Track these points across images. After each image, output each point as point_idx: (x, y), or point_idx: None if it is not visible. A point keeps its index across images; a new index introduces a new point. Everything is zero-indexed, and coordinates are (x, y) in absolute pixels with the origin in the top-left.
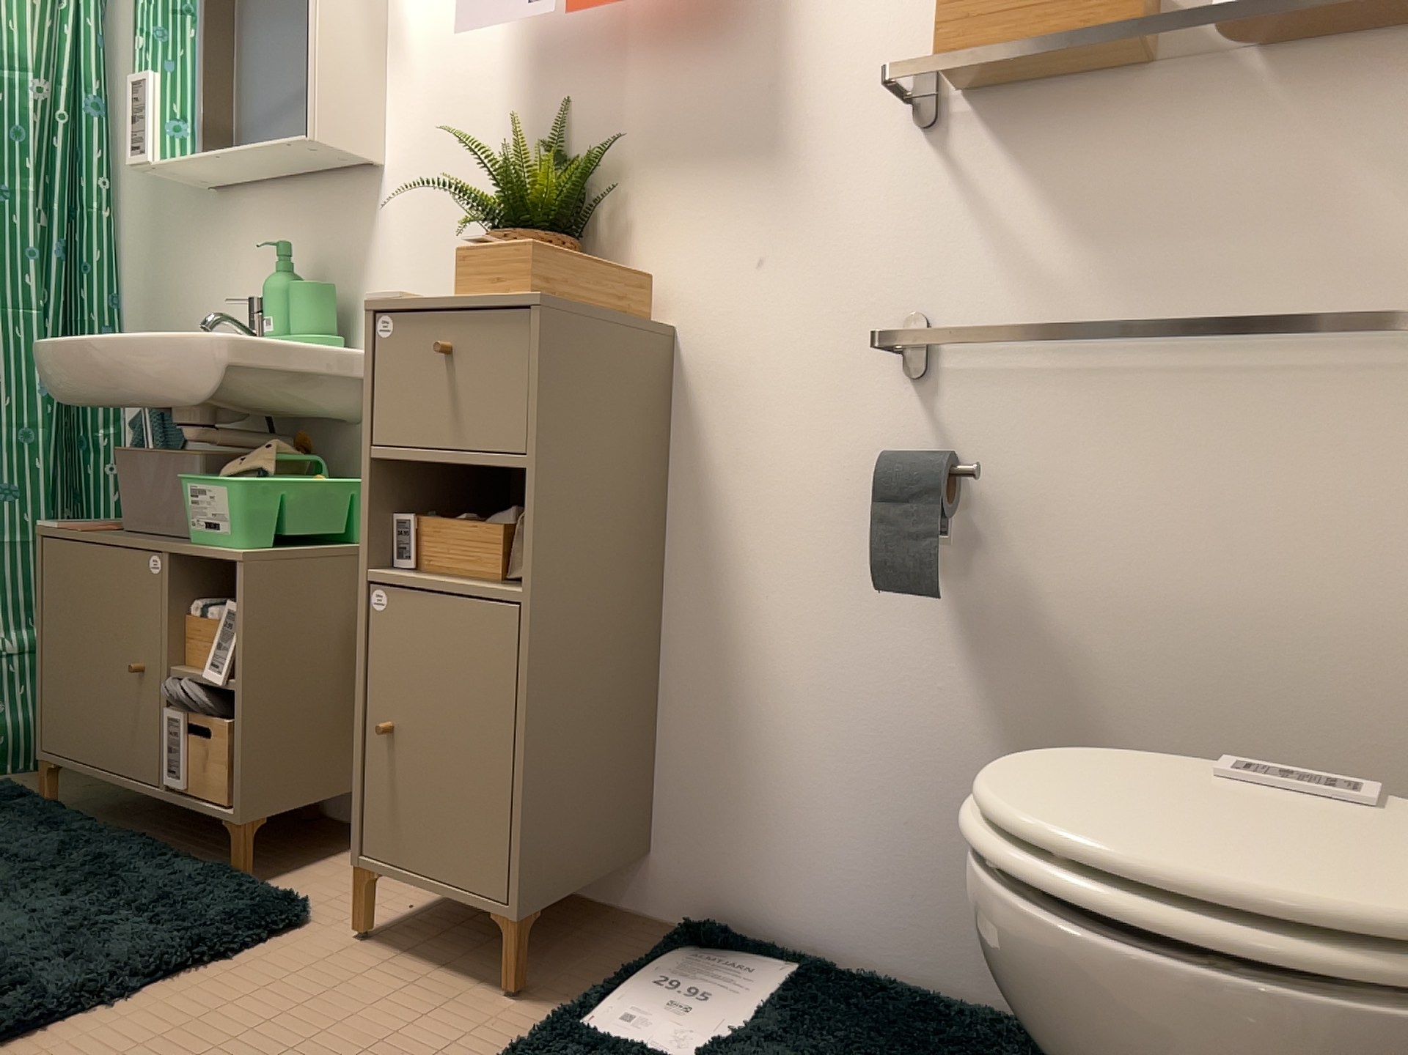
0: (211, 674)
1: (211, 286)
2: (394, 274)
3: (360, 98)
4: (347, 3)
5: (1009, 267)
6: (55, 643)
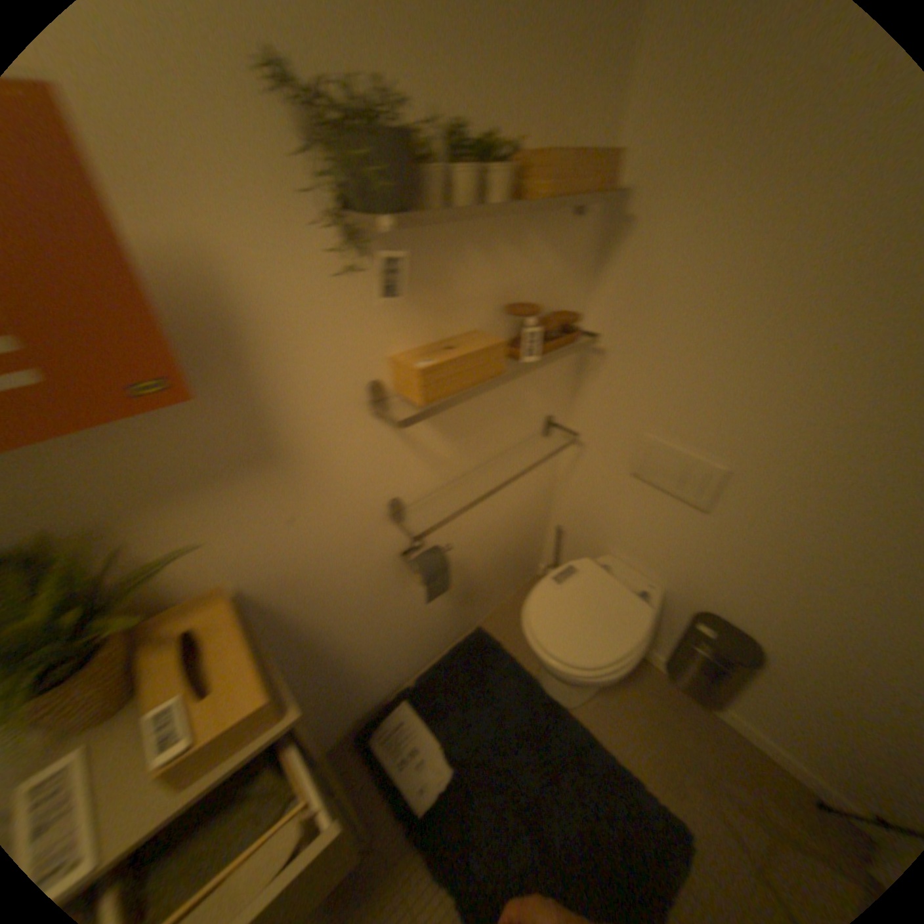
0: None
1: None
2: None
3: None
4: None
5: (430, 461)
6: None
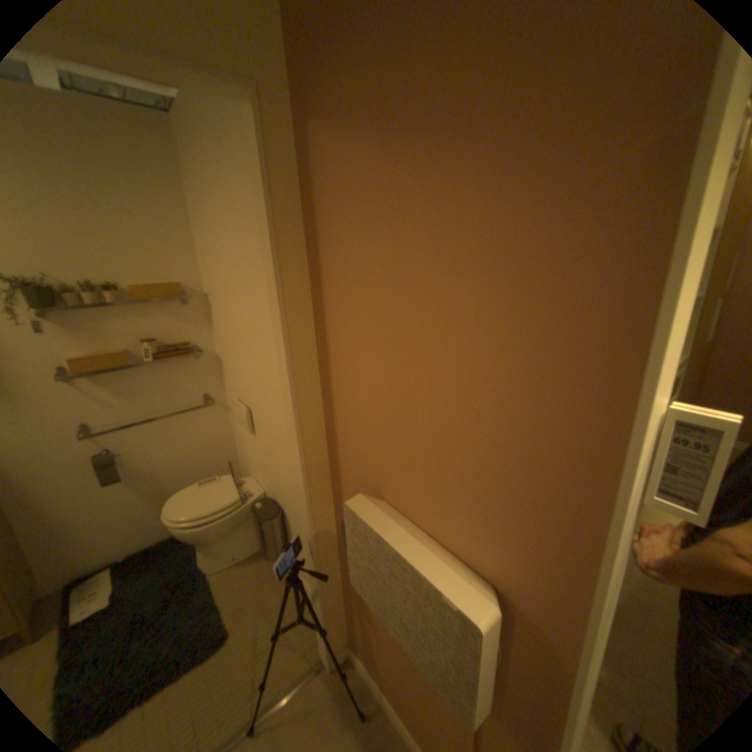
0: None
1: None
2: None
3: None
4: None
5: (107, 408)
6: None
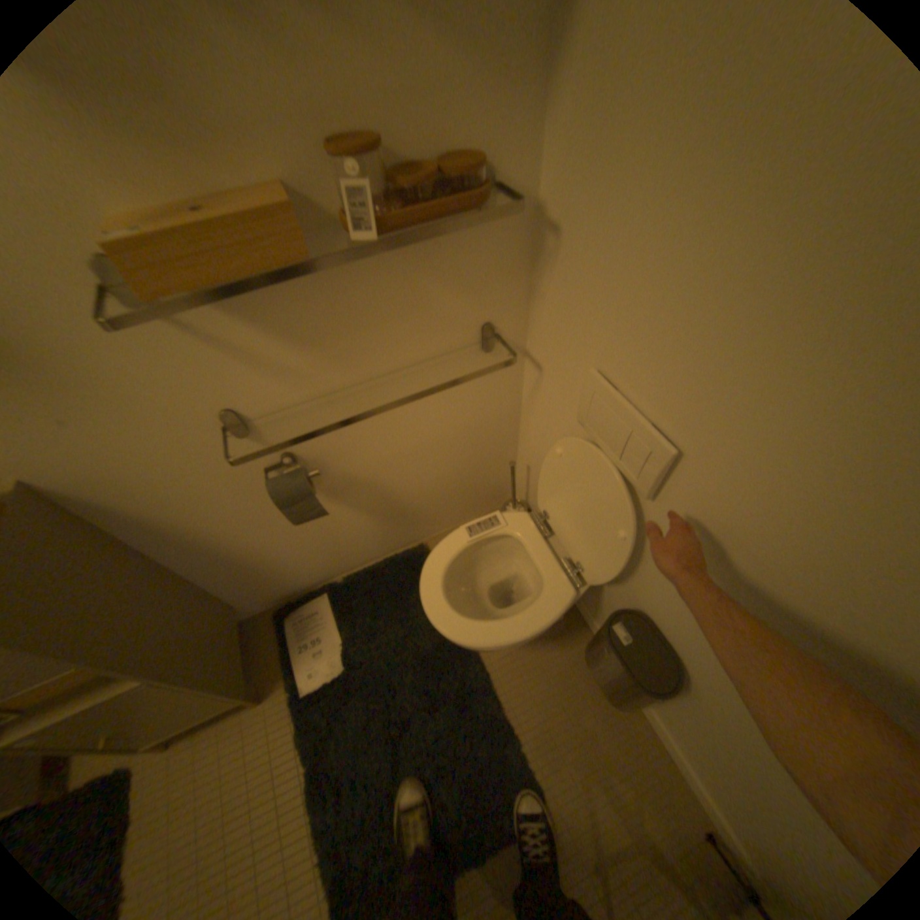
0: None
1: None
2: None
3: None
4: None
5: (266, 370)
6: None
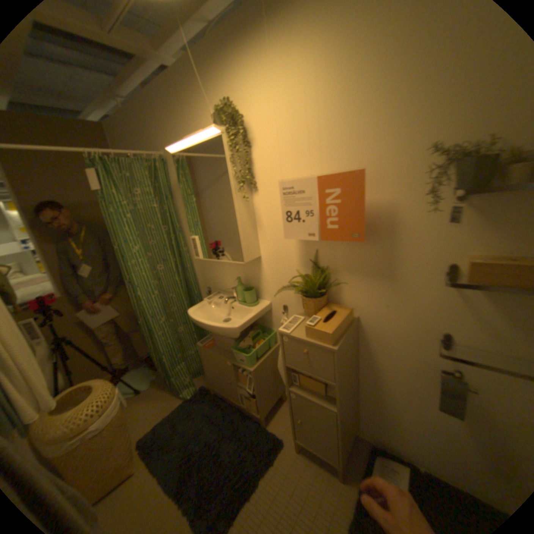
0: (248, 390)
1: (217, 275)
2: (267, 283)
3: (252, 243)
4: (245, 221)
5: (485, 327)
6: (206, 368)
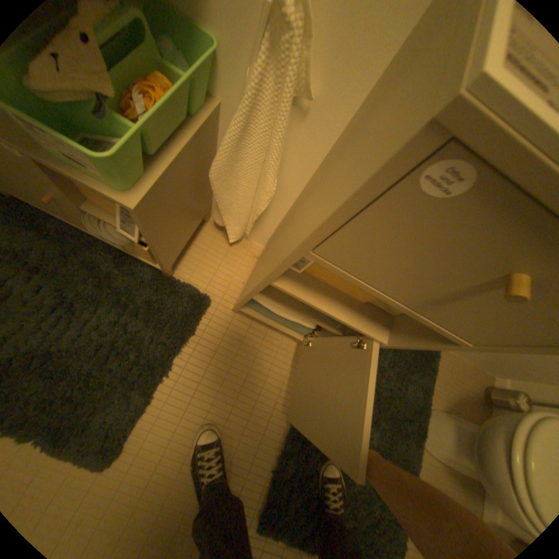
0: (126, 232)
1: None
2: None
3: None
4: None
5: None
6: None
